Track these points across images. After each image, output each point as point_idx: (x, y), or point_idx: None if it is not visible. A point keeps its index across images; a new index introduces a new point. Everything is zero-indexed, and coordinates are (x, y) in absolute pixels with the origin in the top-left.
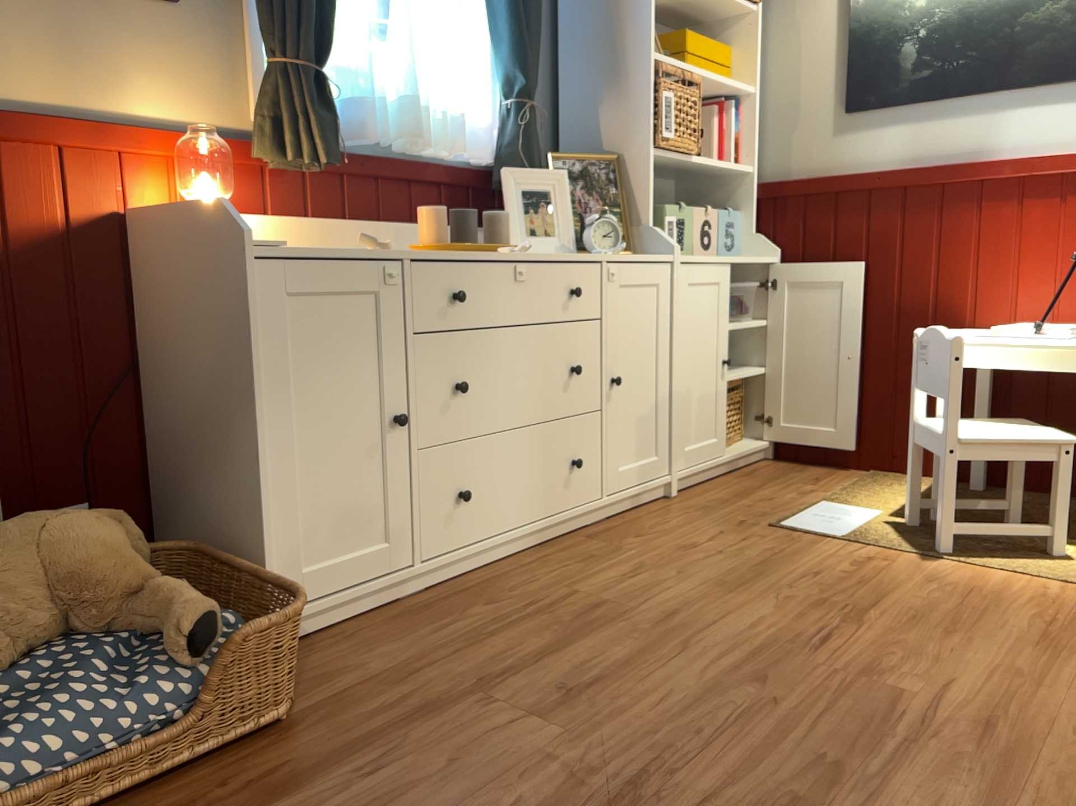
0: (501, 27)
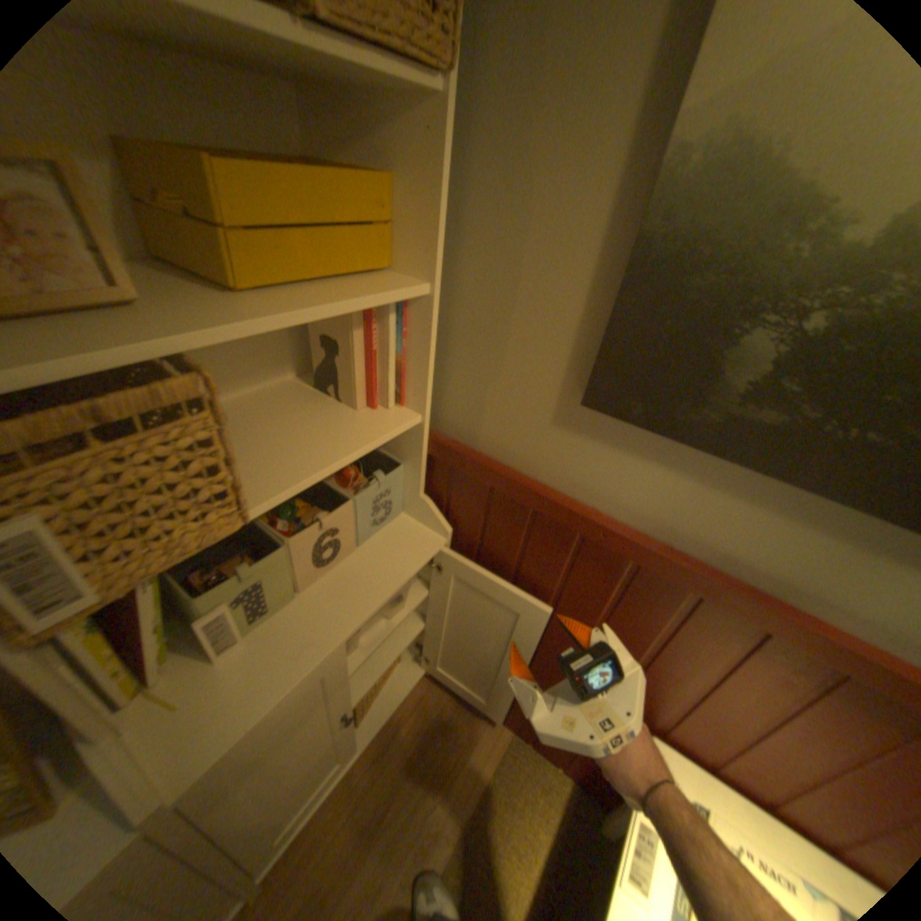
0: None
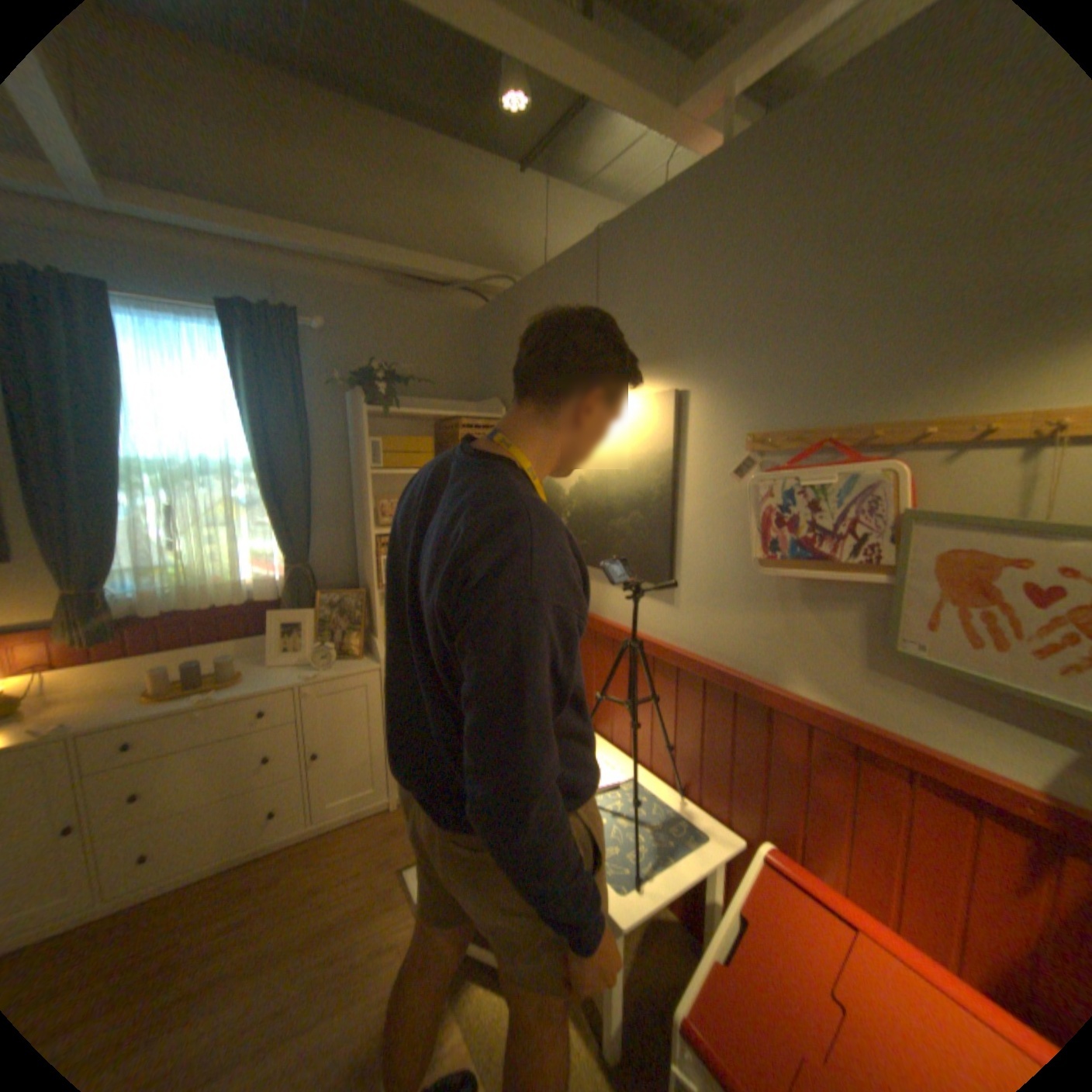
0: (271, 526)
